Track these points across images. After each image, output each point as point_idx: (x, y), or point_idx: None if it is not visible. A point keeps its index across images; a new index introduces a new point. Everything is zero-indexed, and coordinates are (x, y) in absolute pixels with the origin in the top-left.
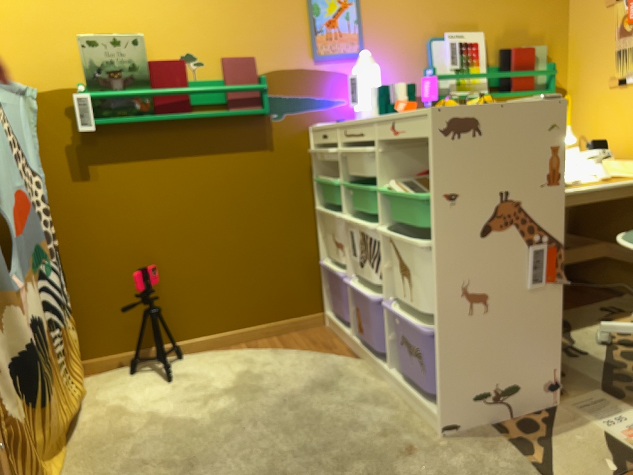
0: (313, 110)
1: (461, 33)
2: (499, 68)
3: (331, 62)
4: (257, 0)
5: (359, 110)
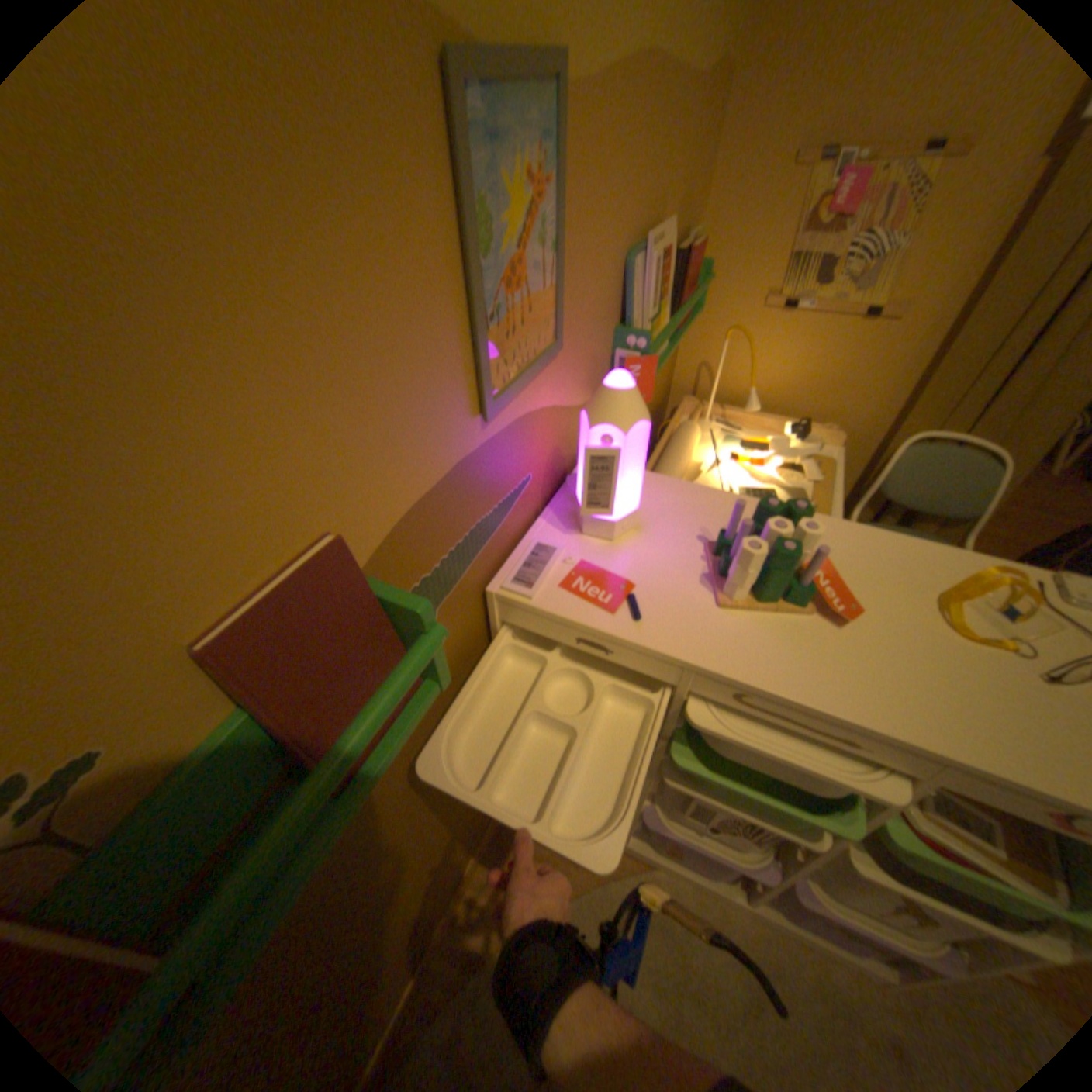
0: (486, 544)
1: (661, 224)
2: (673, 283)
3: (514, 397)
4: (263, 216)
5: (599, 513)
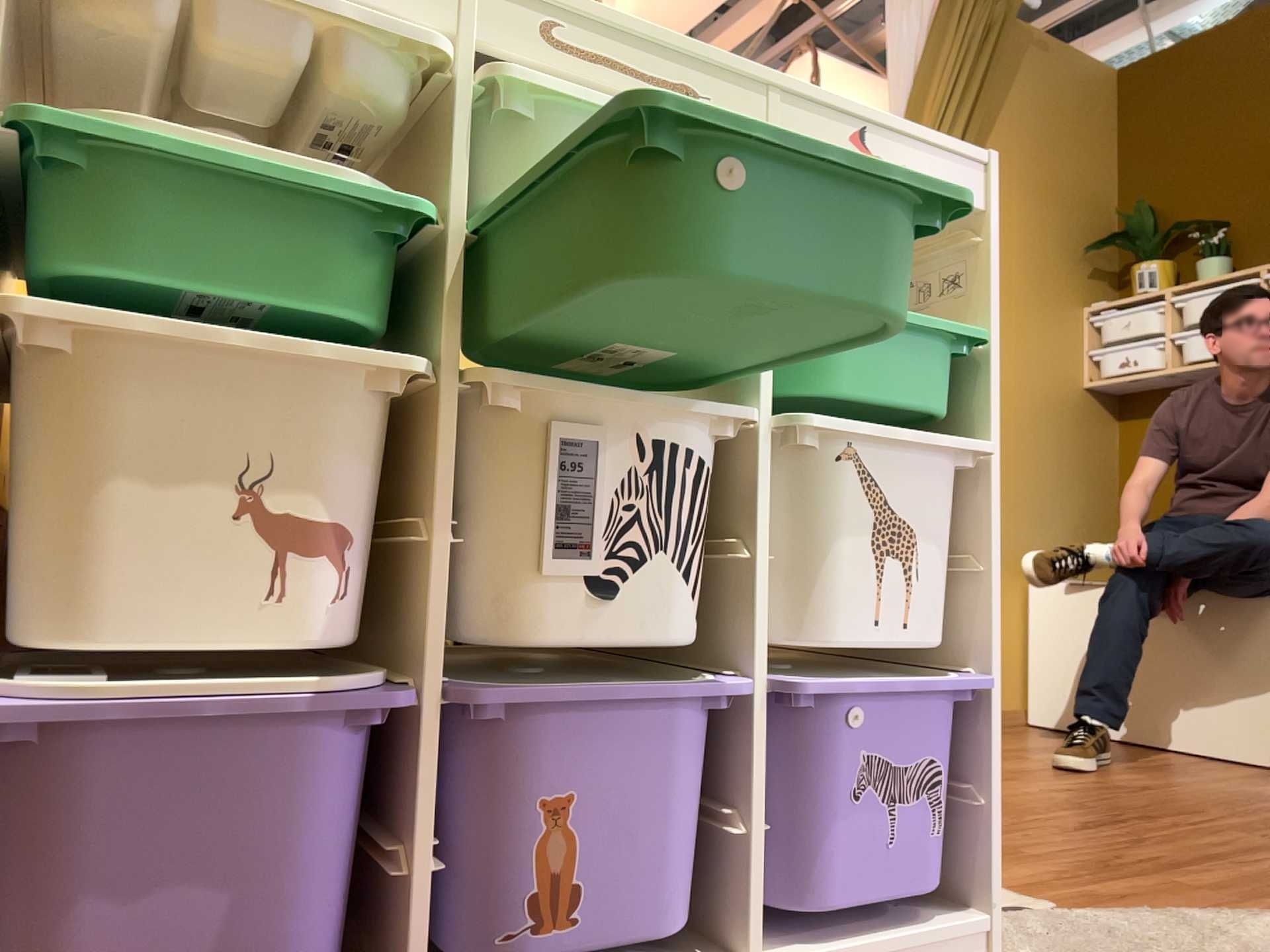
0: None
1: None
2: None
3: None
4: None
5: None
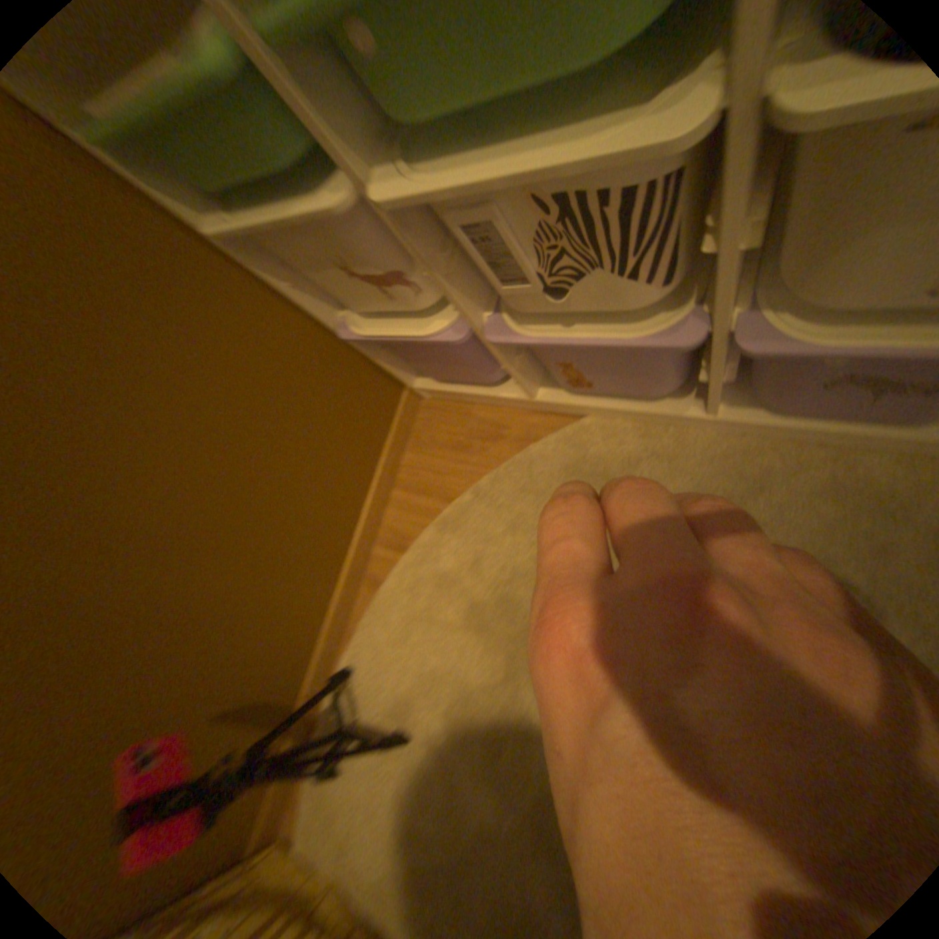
0: None
1: None
2: None
3: None
4: None
5: None
